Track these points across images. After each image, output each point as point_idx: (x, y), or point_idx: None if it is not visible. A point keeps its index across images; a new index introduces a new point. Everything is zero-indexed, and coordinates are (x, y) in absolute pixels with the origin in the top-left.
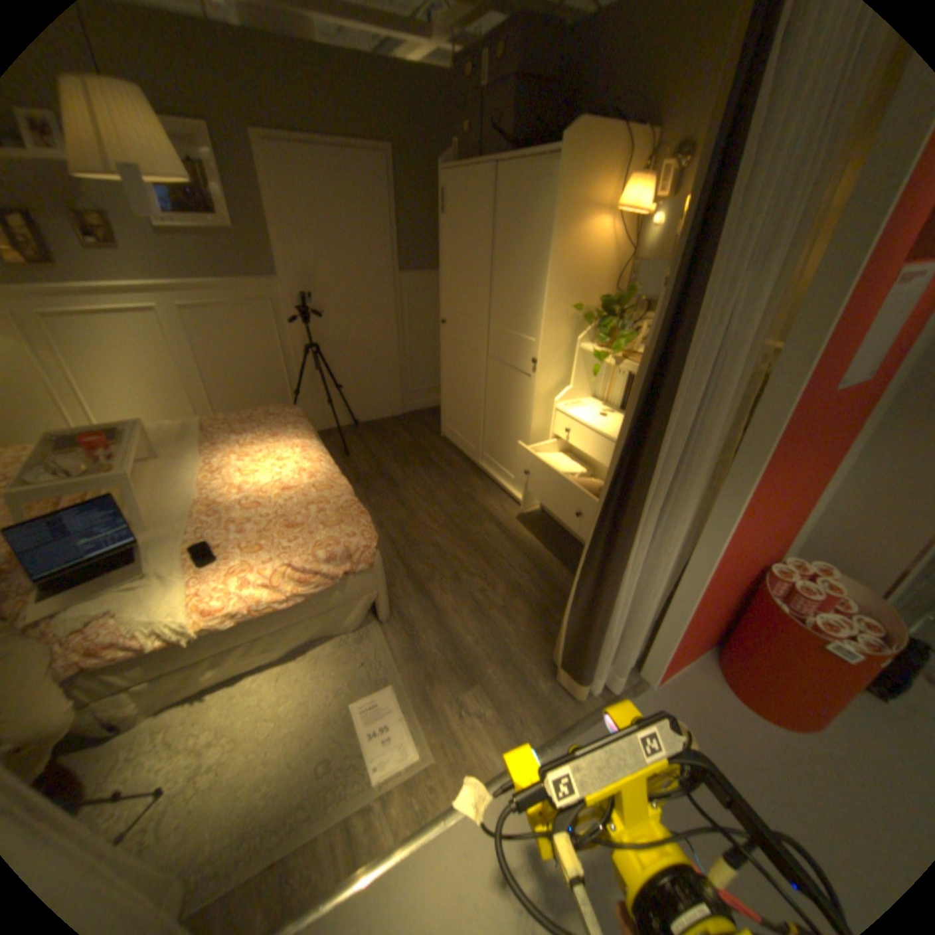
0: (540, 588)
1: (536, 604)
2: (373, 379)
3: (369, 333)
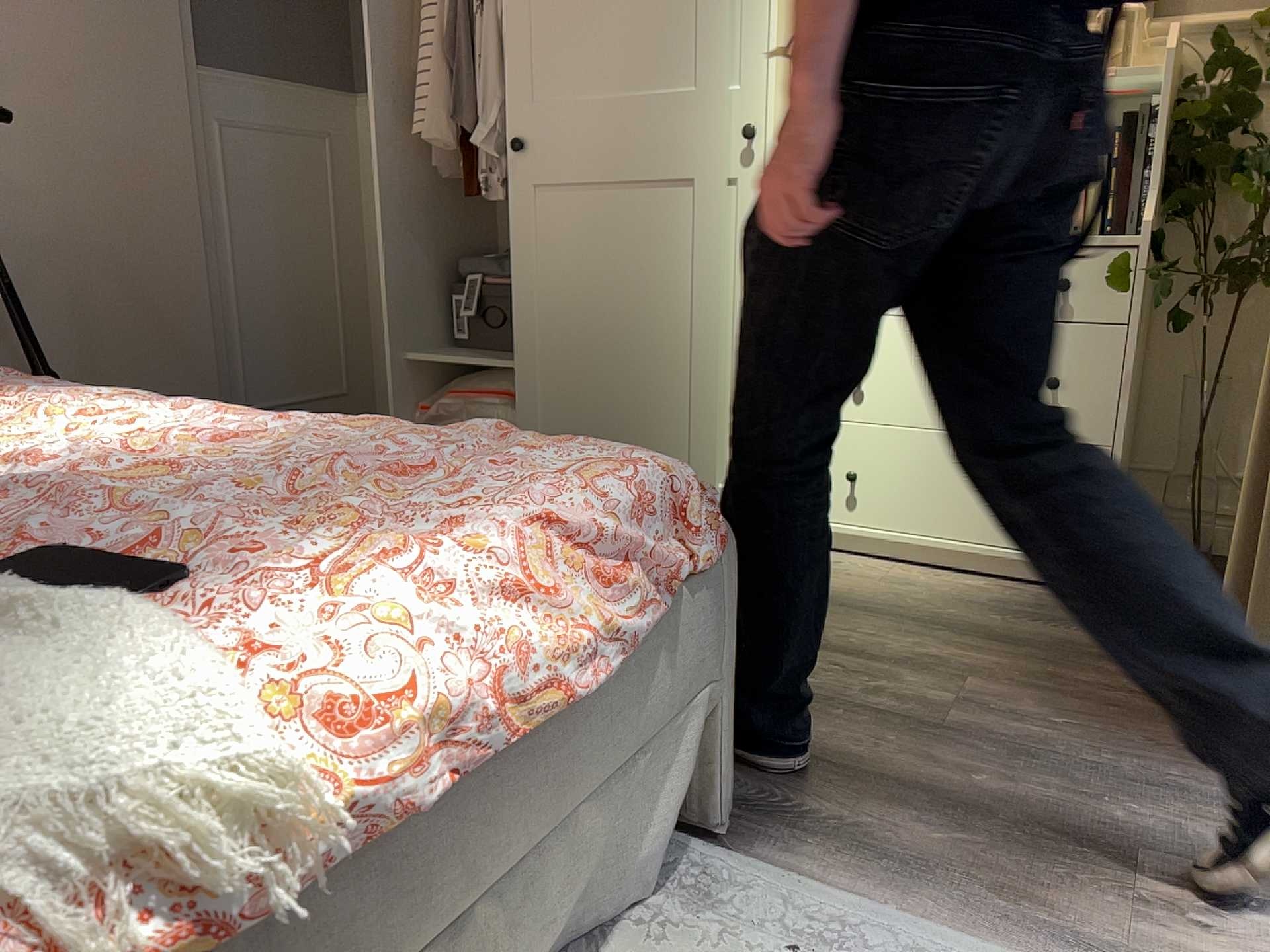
0: (984, 654)
1: (1019, 681)
2: (144, 367)
3: (126, 224)
